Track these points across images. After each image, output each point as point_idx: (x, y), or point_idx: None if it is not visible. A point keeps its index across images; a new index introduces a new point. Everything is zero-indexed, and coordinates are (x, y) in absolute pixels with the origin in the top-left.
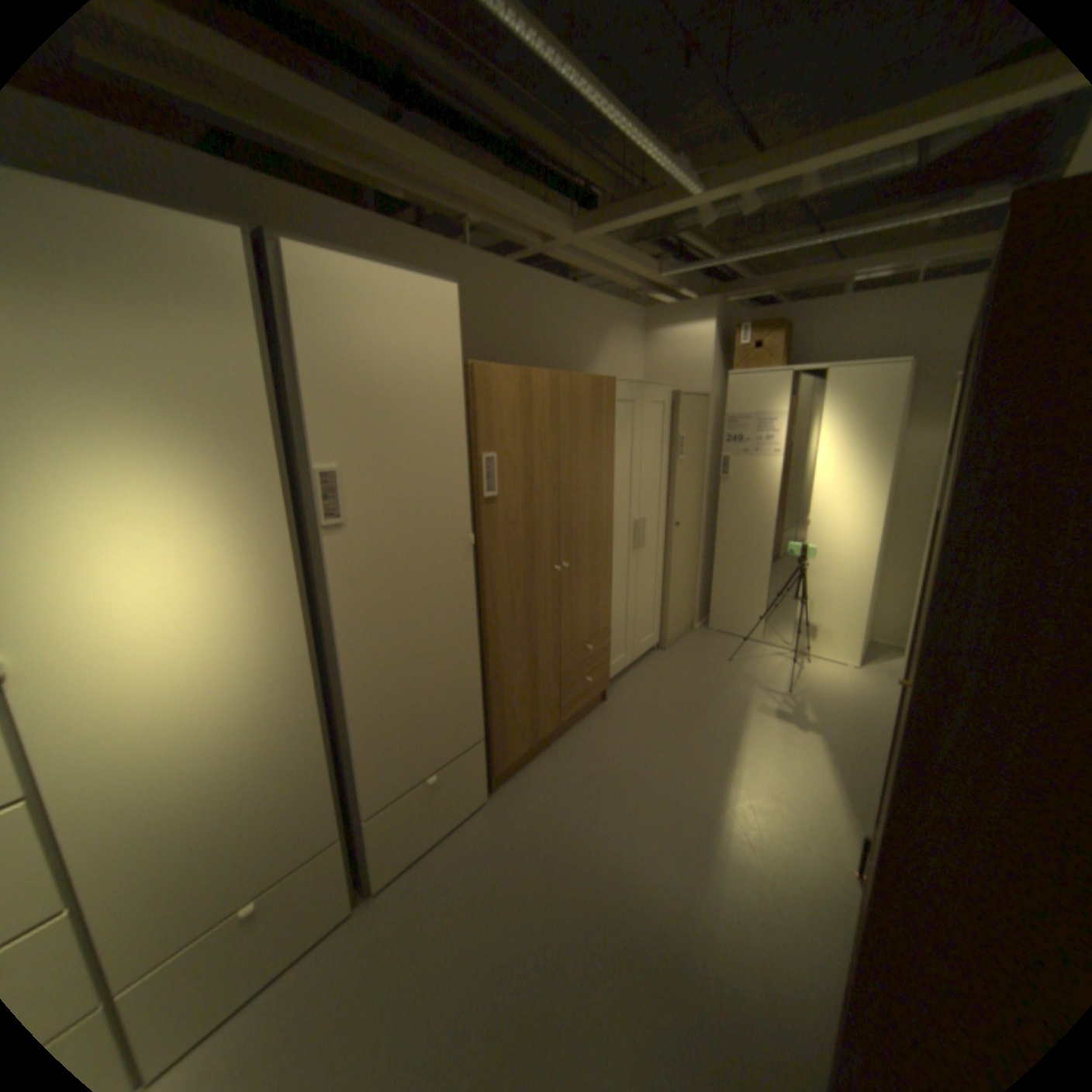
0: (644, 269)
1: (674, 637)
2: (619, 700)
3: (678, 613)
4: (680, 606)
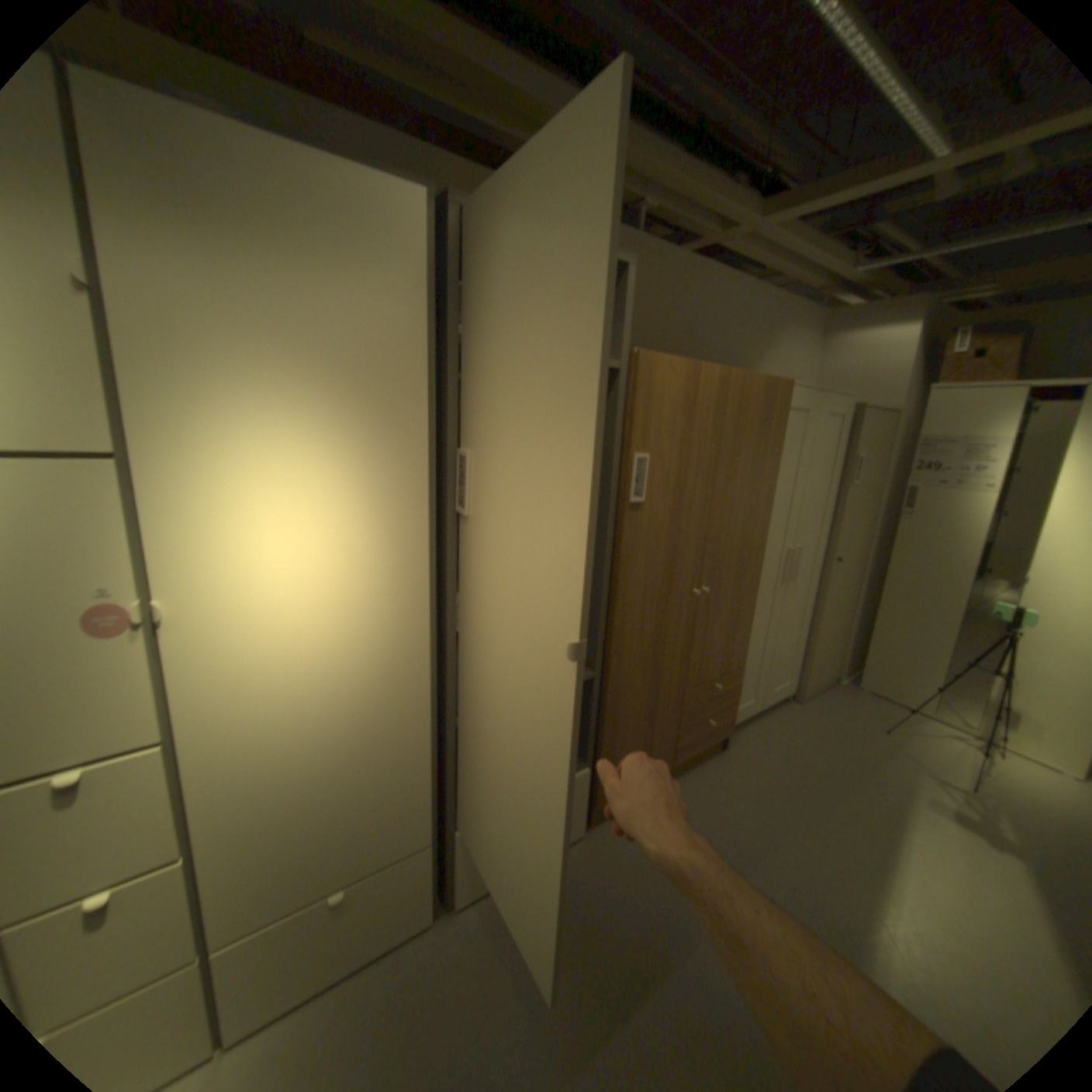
0: (837, 260)
1: (816, 691)
2: (743, 753)
3: (824, 664)
4: (828, 655)
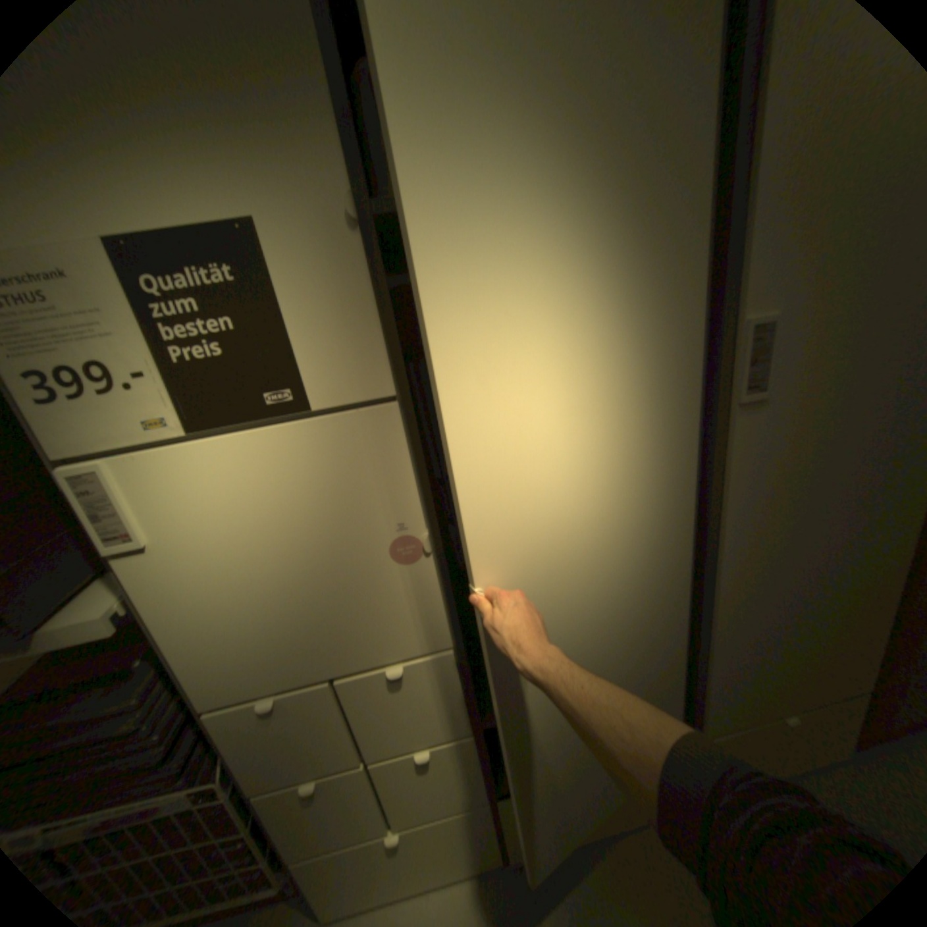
0: None
1: None
2: None
3: None
4: None
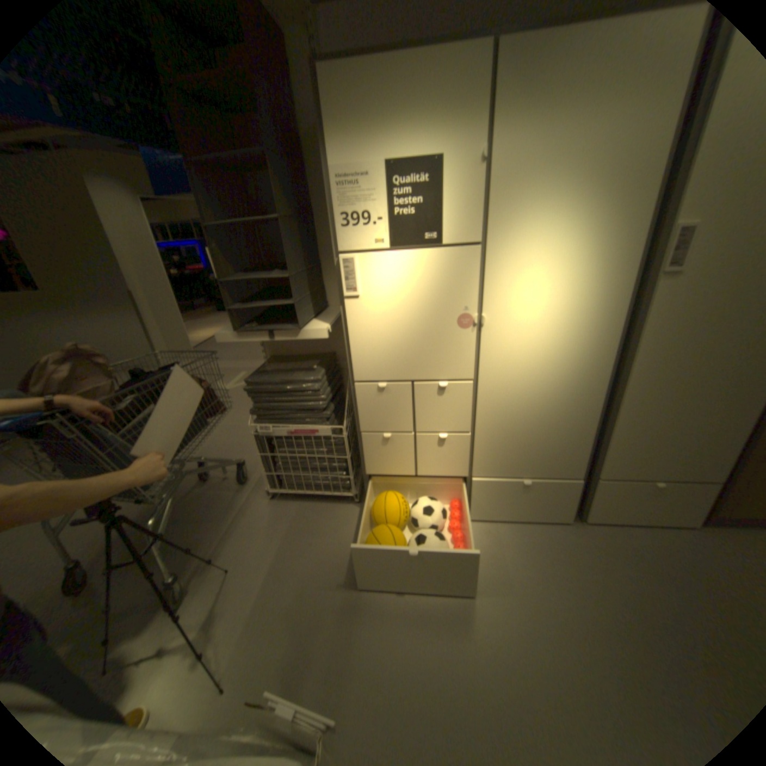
0: None
1: None
2: None
3: None
4: None
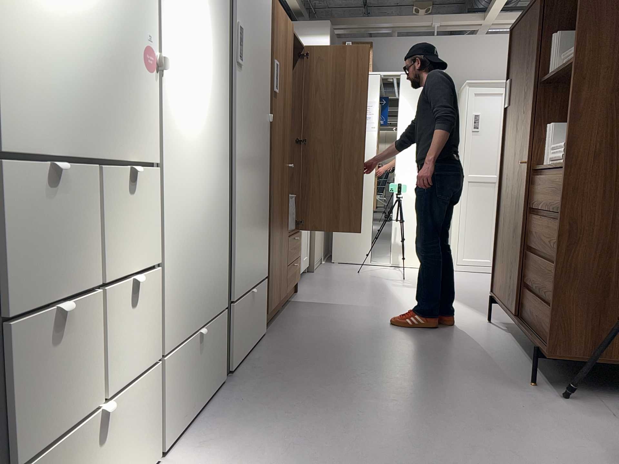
0: None
1: (316, 263)
2: (305, 292)
3: (317, 244)
4: (318, 239)
